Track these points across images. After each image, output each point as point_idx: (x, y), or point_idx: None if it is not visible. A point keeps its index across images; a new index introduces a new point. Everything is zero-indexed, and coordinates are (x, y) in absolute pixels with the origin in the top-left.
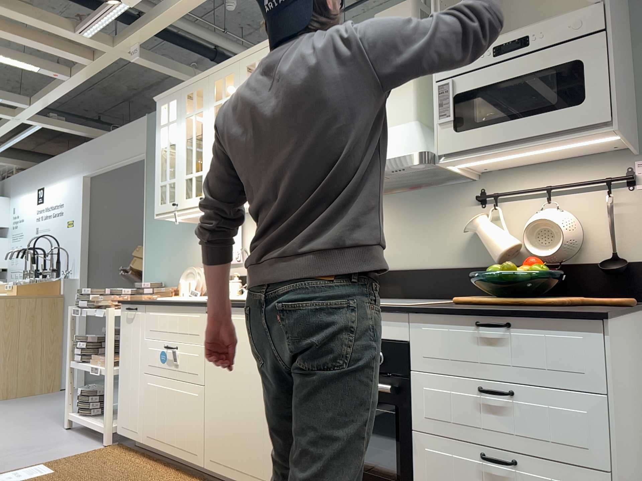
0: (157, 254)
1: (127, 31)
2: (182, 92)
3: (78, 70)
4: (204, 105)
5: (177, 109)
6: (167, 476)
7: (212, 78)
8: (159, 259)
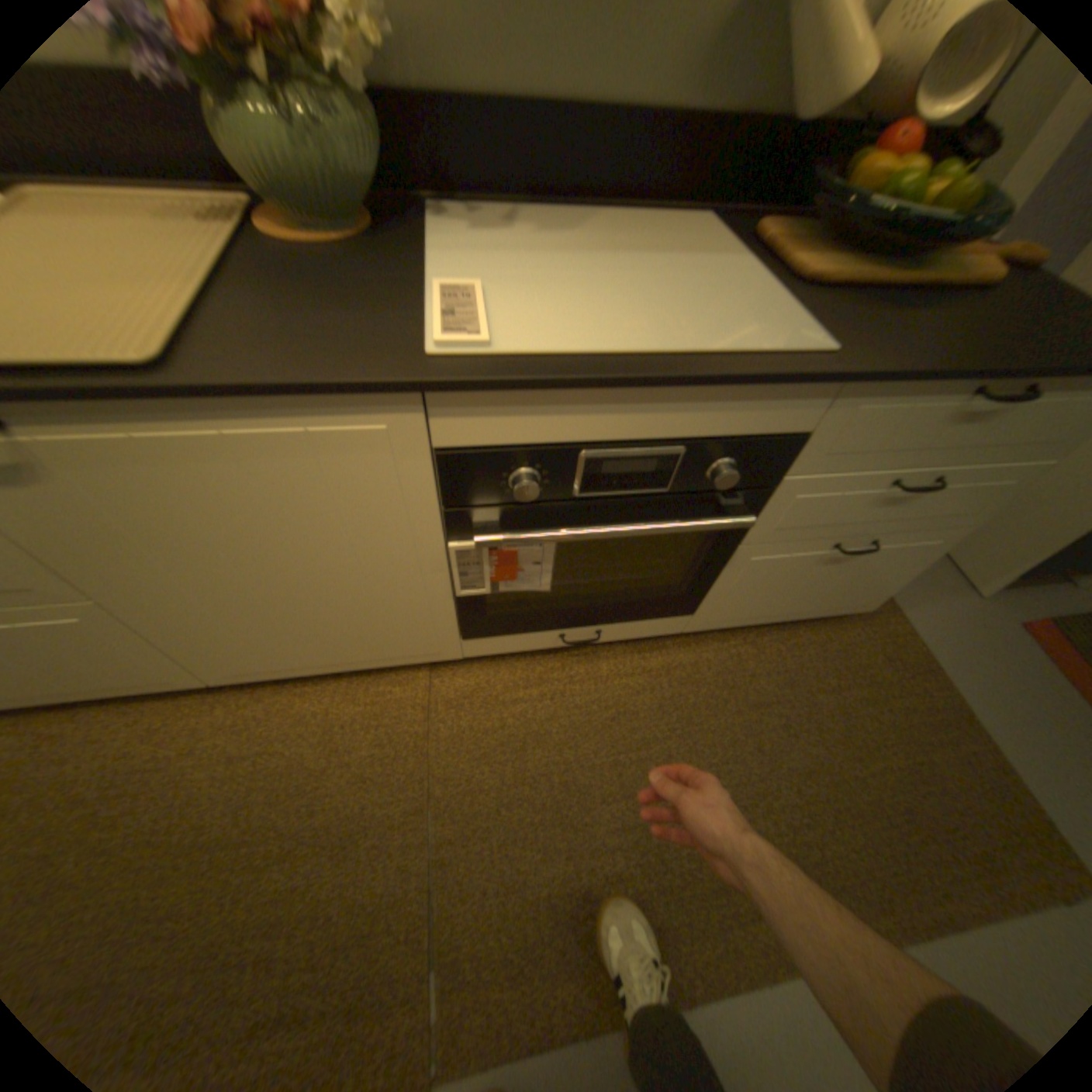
0: None
1: None
2: None
3: None
4: None
5: None
6: (112, 730)
7: None
8: None
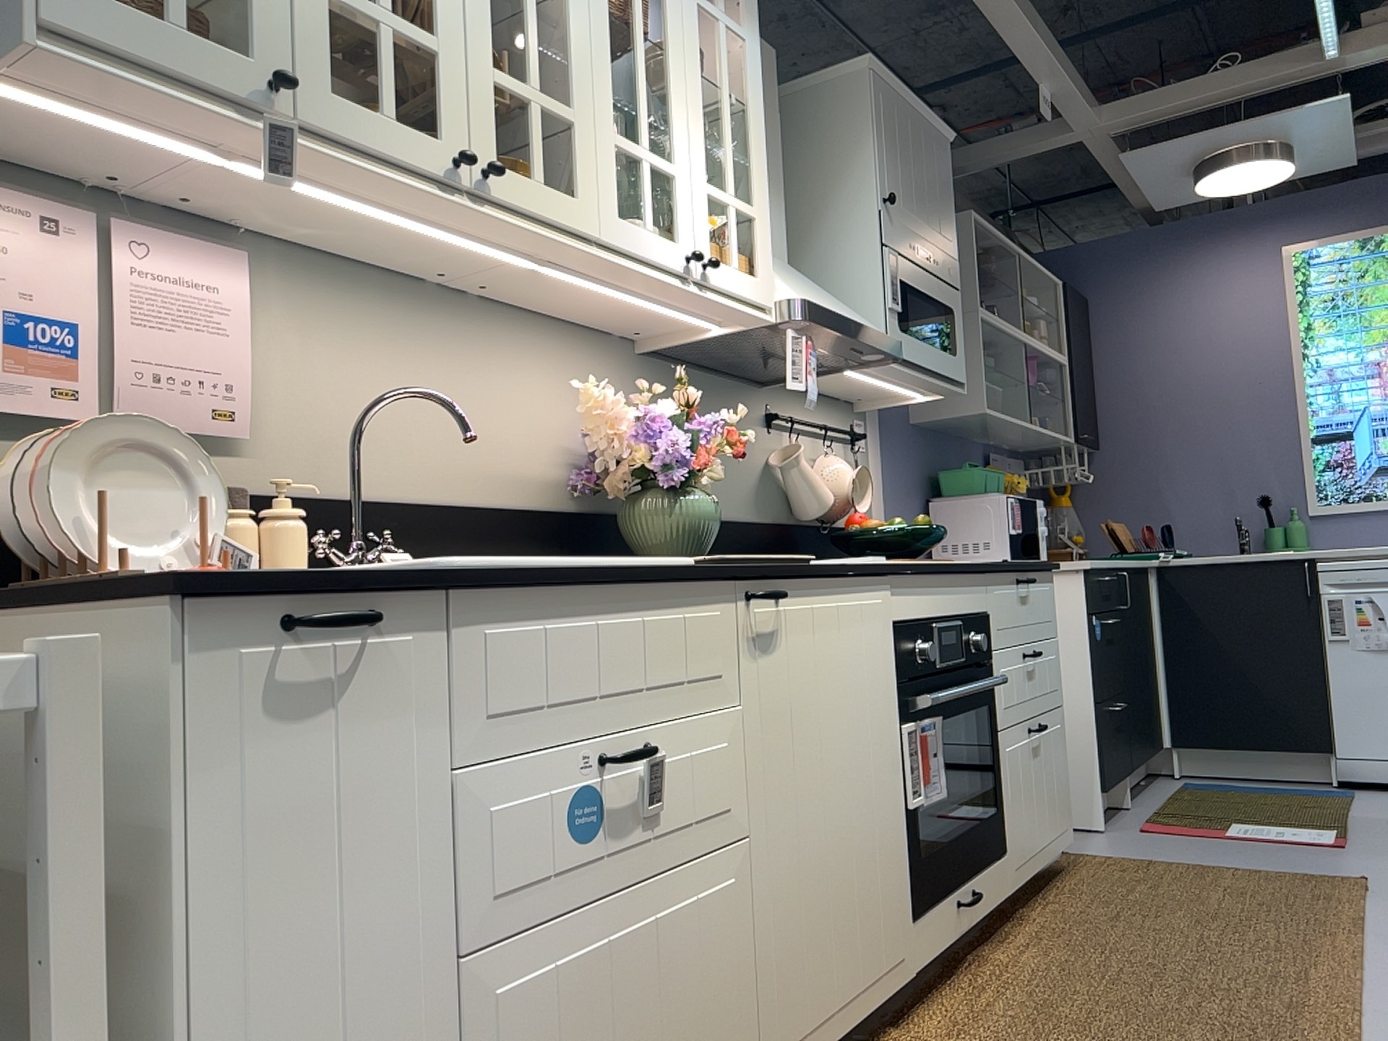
0: None
1: None
2: None
3: None
4: None
5: None
6: None
7: None
8: None
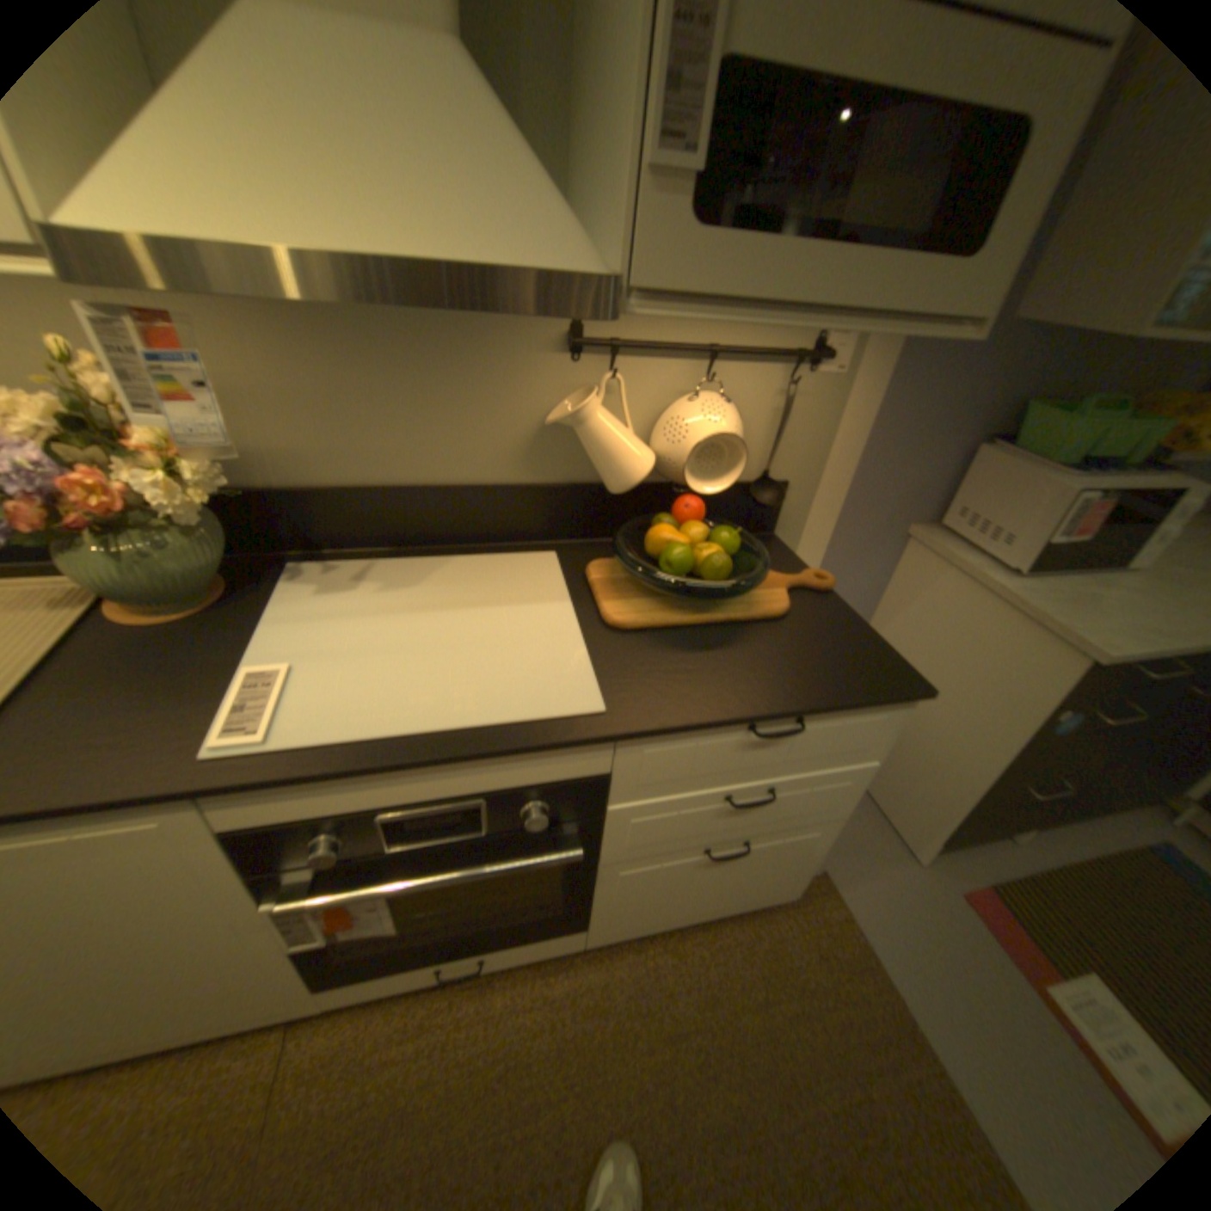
0: None
1: None
2: None
3: None
4: None
5: None
6: None
7: None
8: None
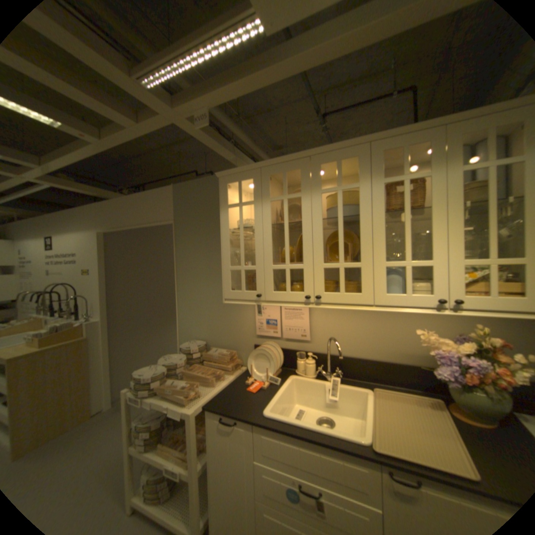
0: (193, 314)
1: (194, 87)
2: (263, 171)
3: (108, 131)
4: (304, 189)
5: (254, 189)
6: None
7: (316, 159)
8: (196, 320)
